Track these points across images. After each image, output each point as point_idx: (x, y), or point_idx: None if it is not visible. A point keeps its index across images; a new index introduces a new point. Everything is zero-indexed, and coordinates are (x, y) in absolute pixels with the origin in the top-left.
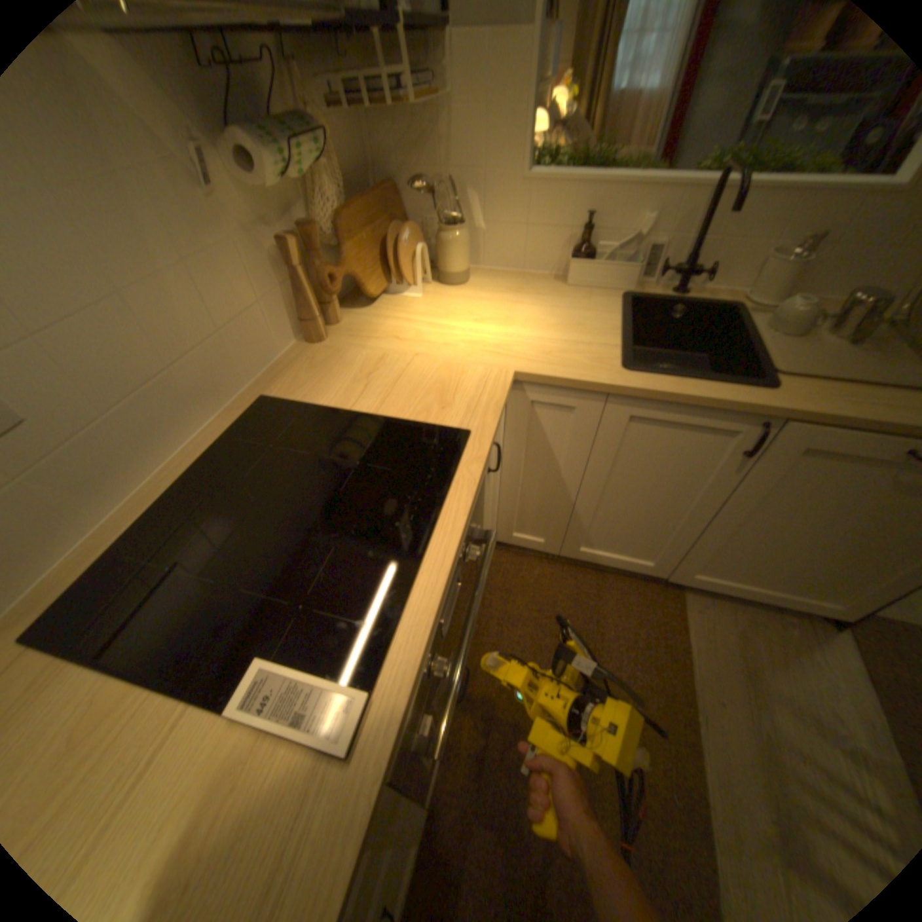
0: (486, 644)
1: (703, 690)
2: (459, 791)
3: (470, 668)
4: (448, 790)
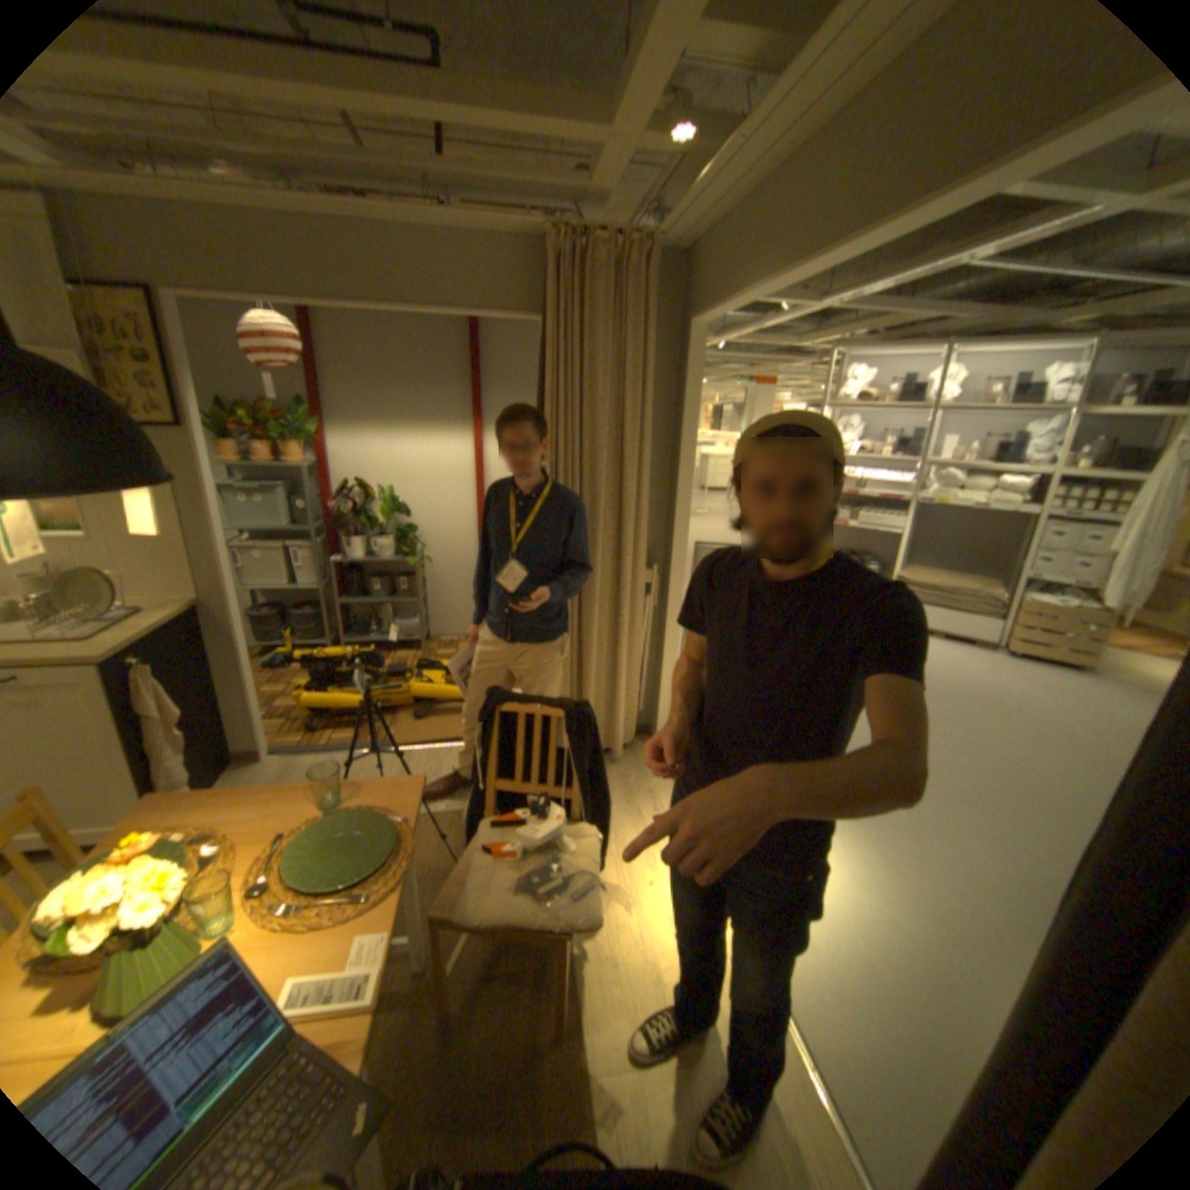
0: None
1: None
2: None
3: None
4: None
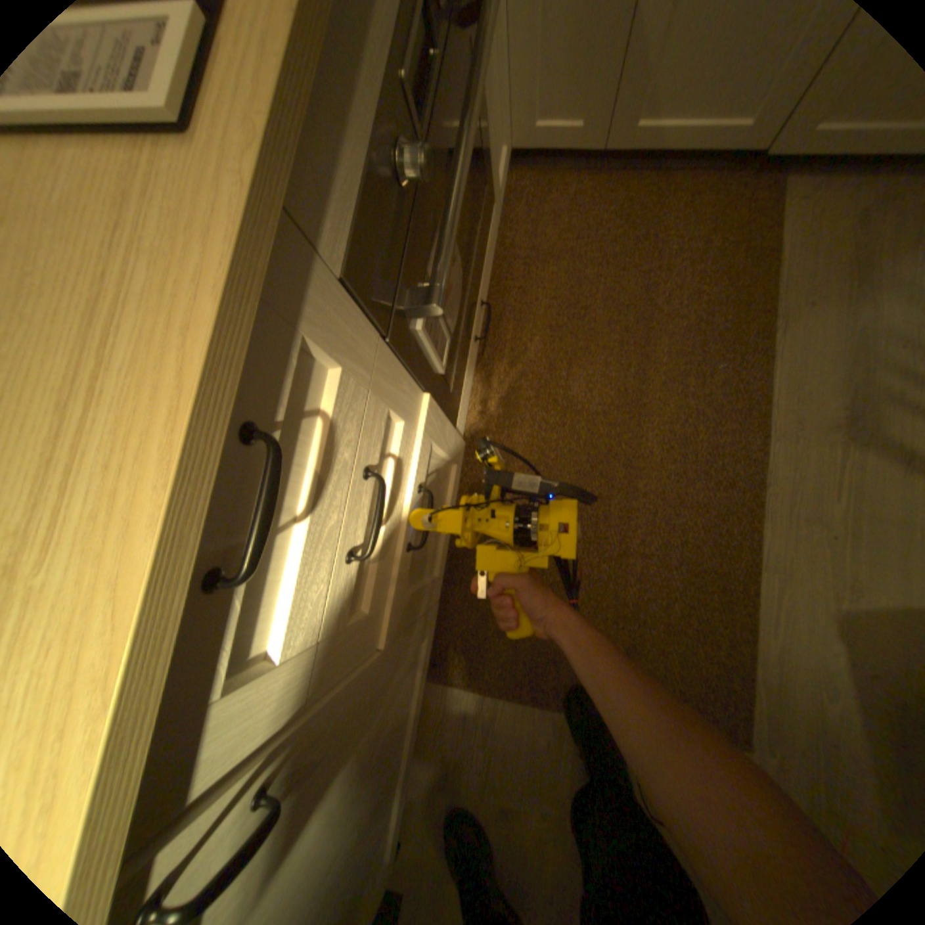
0: (508, 291)
1: (786, 292)
2: (492, 430)
3: (491, 320)
4: (480, 431)
